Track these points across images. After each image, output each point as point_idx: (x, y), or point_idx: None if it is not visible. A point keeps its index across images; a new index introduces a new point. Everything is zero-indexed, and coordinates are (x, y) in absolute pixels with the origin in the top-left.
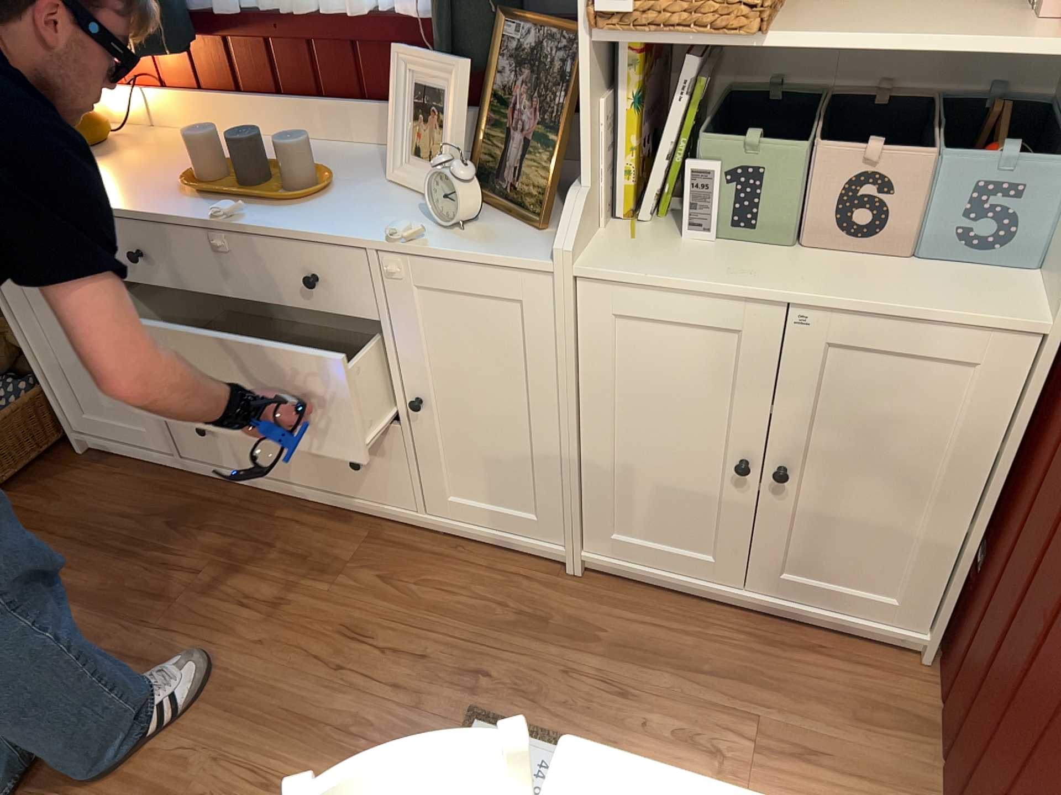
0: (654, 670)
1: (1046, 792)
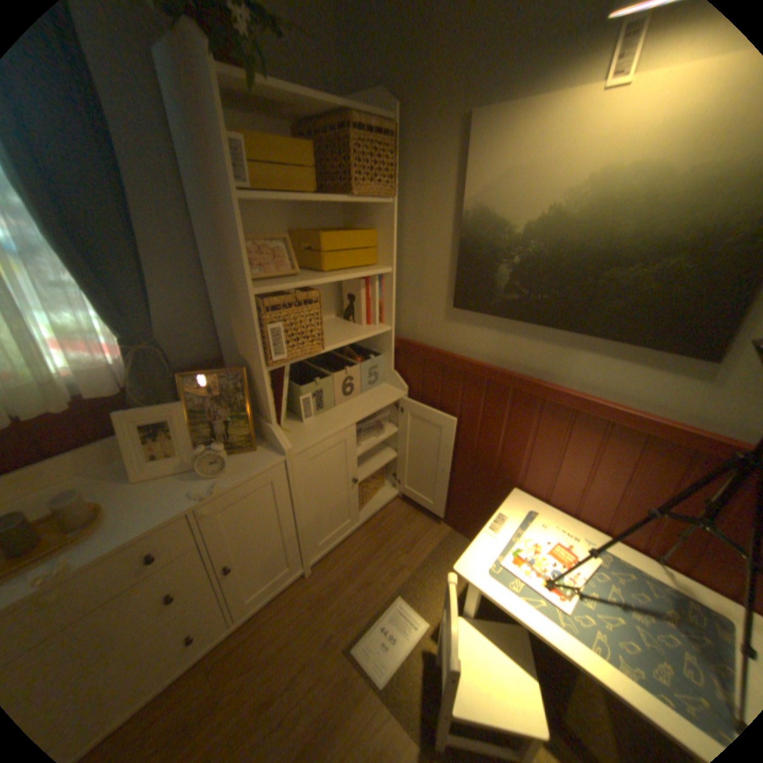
0: (366, 569)
1: (489, 481)
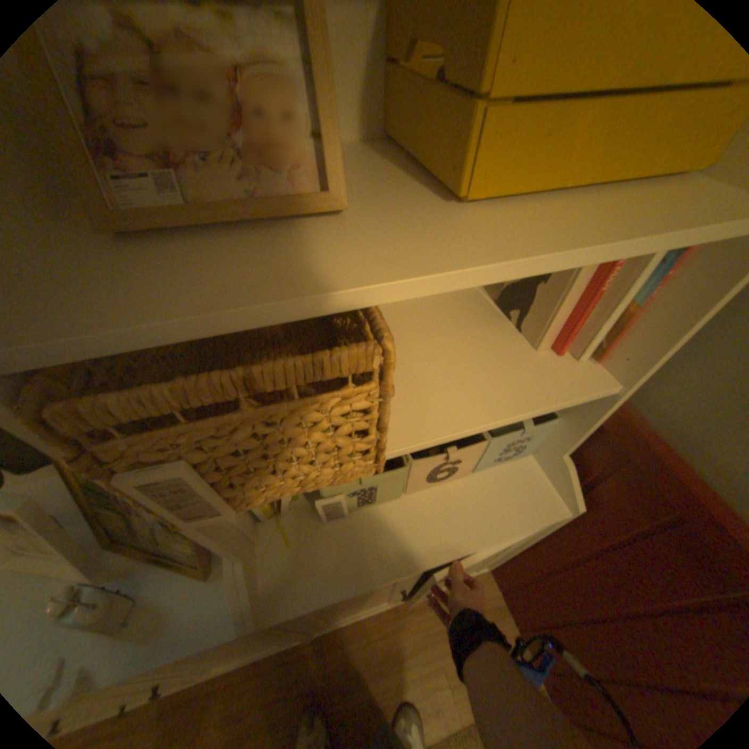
0: (387, 683)
1: None
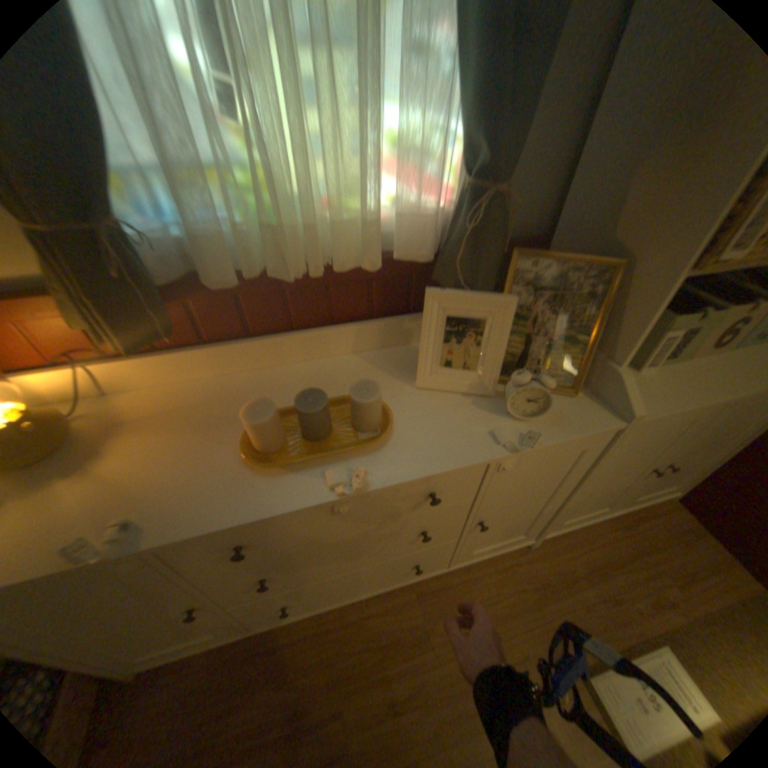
0: (616, 581)
1: None
